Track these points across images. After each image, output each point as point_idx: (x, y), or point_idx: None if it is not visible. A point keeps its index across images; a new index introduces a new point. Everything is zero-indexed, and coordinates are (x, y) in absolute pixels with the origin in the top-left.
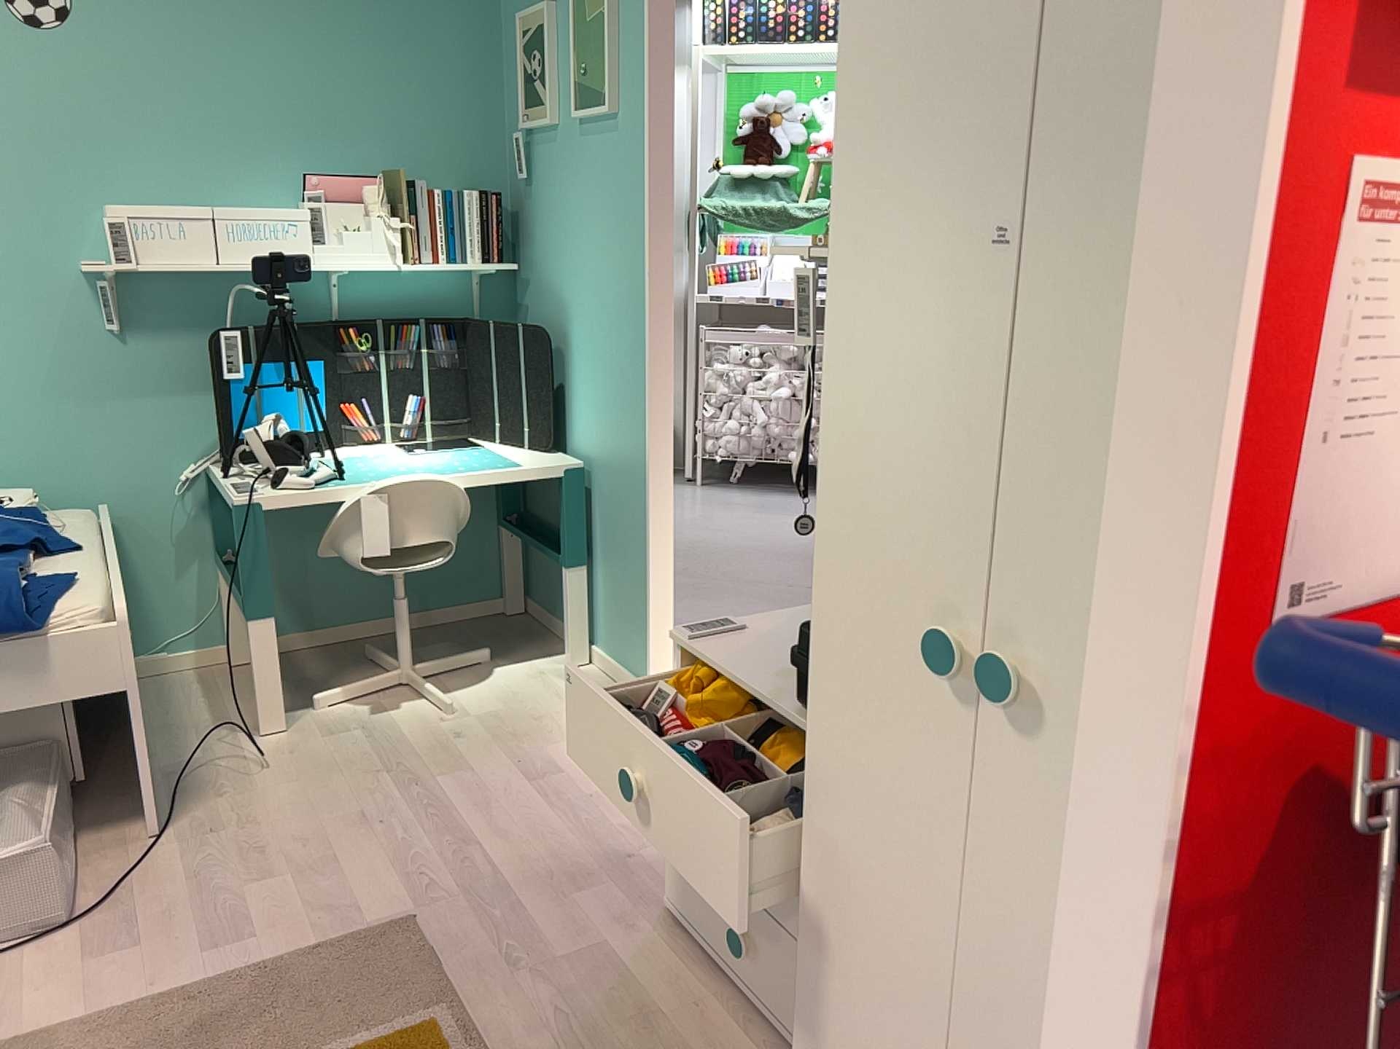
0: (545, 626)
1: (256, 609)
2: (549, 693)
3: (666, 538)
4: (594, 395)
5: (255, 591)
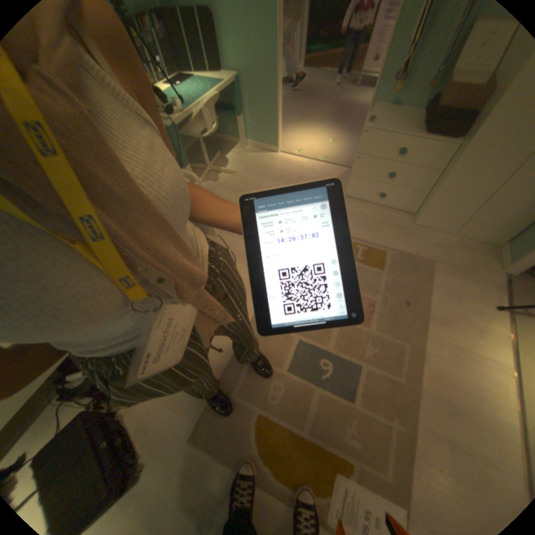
0: (218, 139)
1: (185, 163)
2: (249, 158)
3: (280, 96)
4: (238, 41)
5: (183, 157)
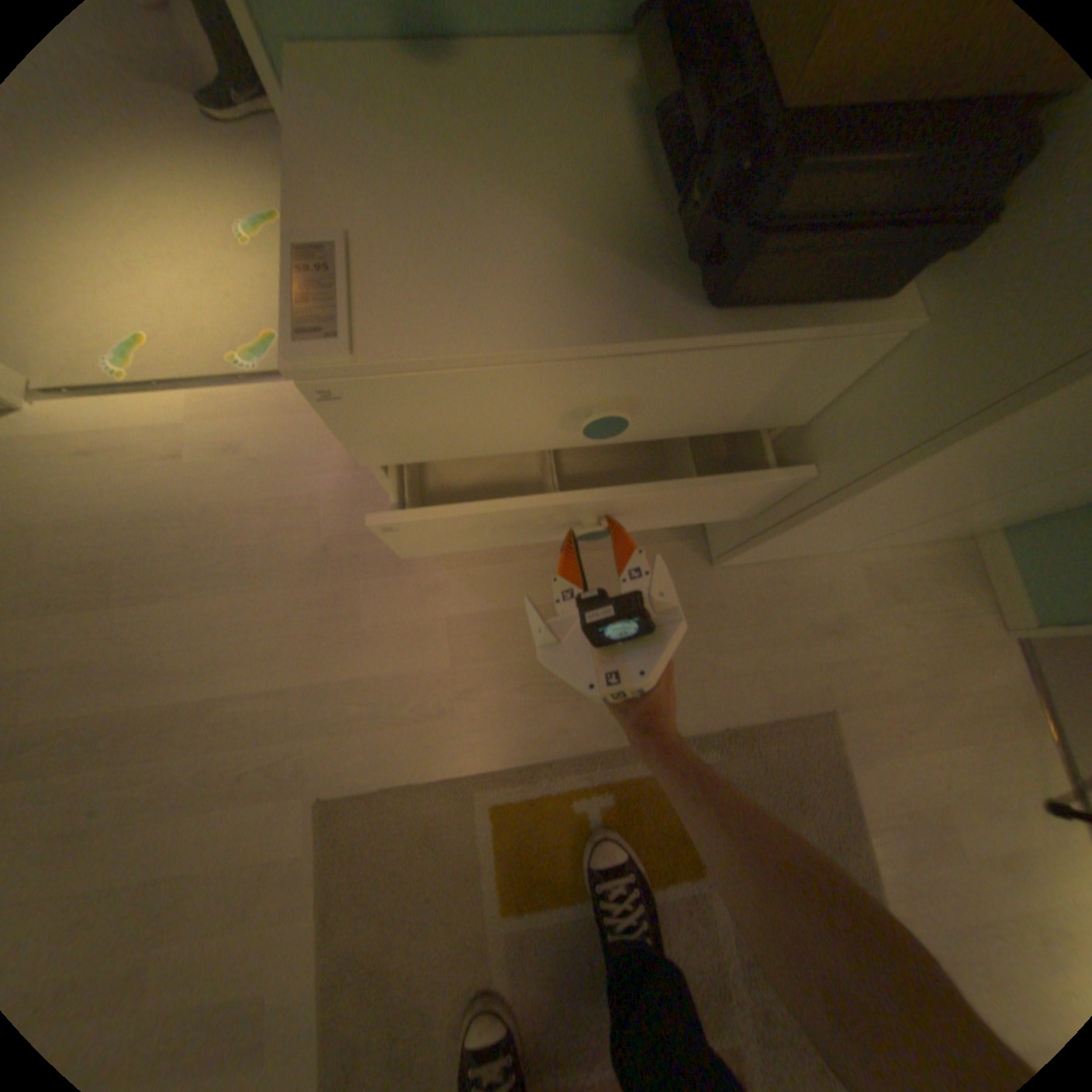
0: None
1: None
2: None
3: None
4: None
5: None
